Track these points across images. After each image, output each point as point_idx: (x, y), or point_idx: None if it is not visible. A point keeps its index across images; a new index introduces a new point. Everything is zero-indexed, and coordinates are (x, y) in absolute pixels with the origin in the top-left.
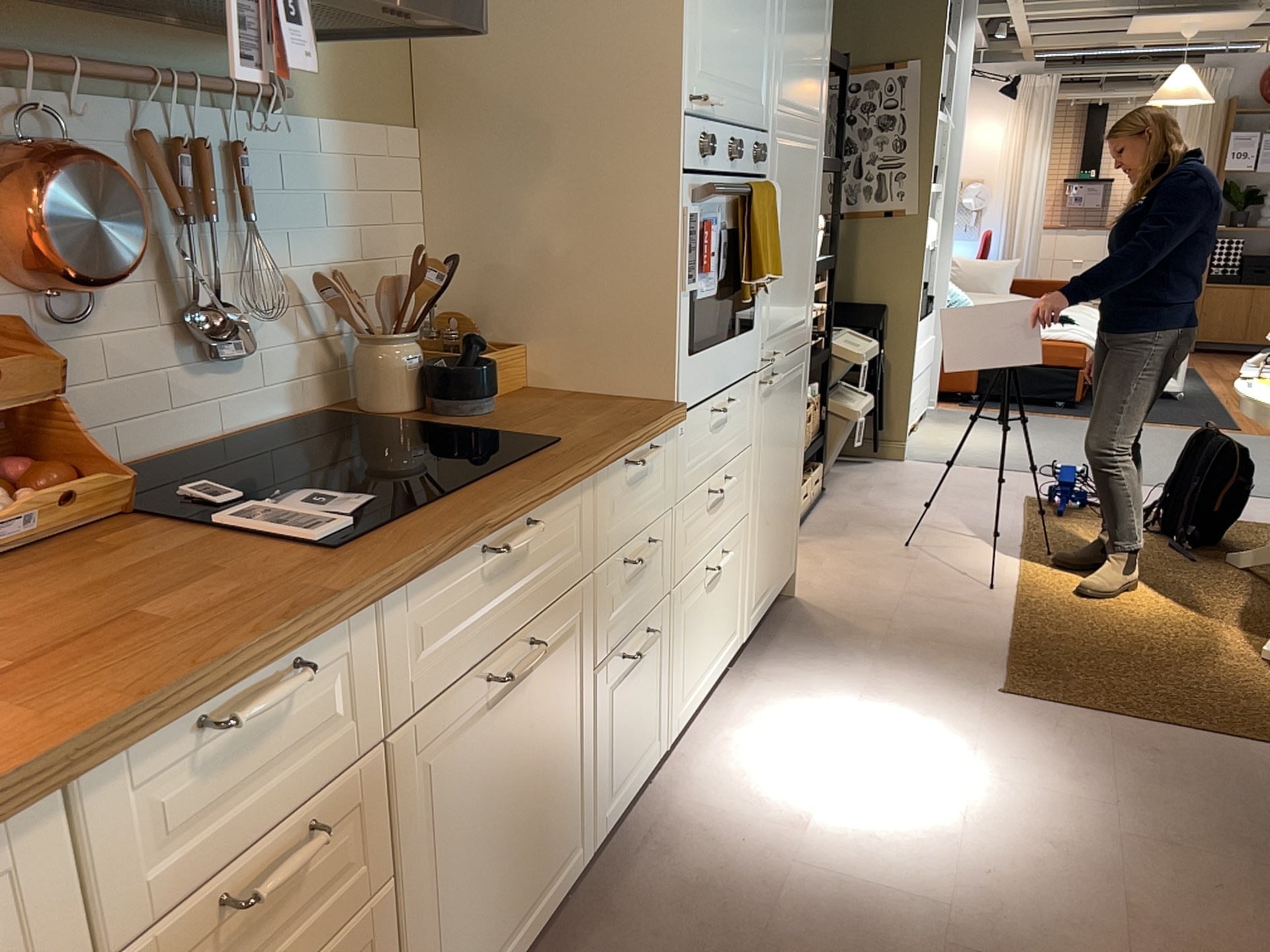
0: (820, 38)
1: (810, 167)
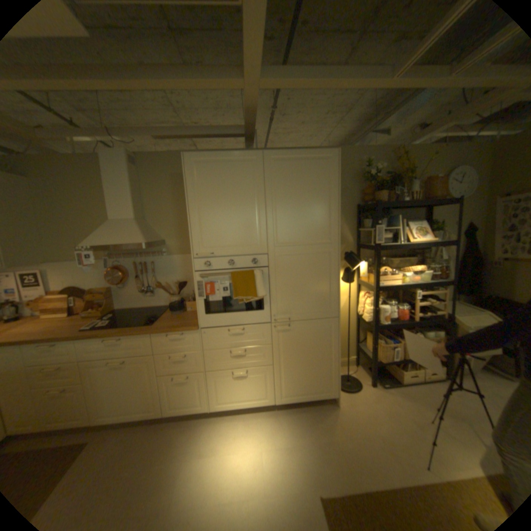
0: (320, 216)
1: (318, 259)
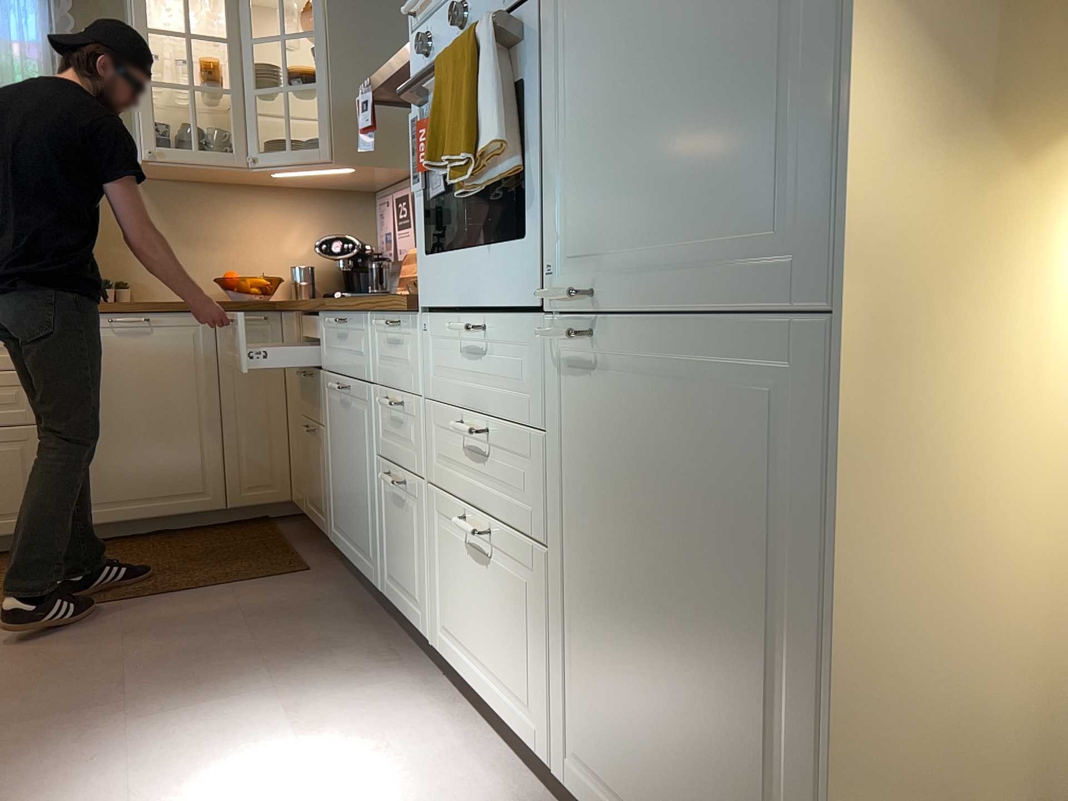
0: None
1: None
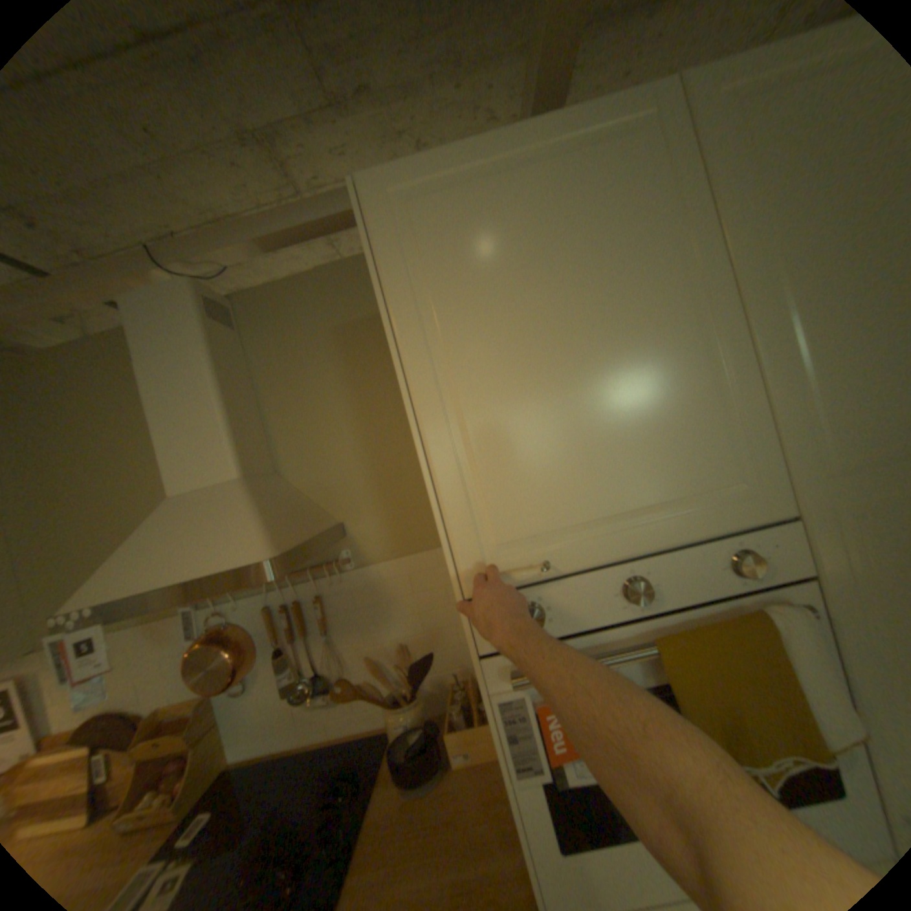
0: None
1: None
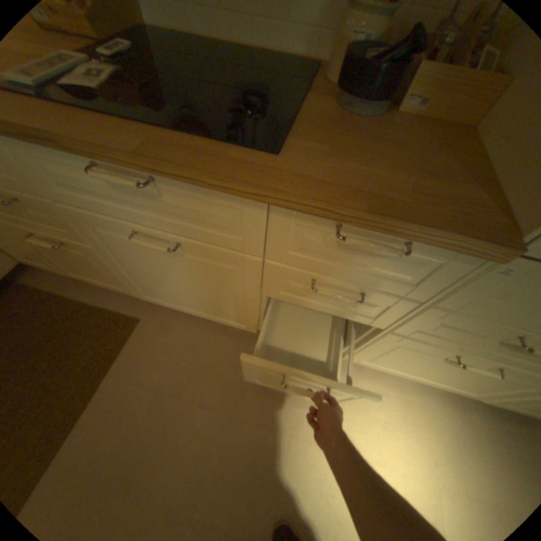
0: None
1: None
